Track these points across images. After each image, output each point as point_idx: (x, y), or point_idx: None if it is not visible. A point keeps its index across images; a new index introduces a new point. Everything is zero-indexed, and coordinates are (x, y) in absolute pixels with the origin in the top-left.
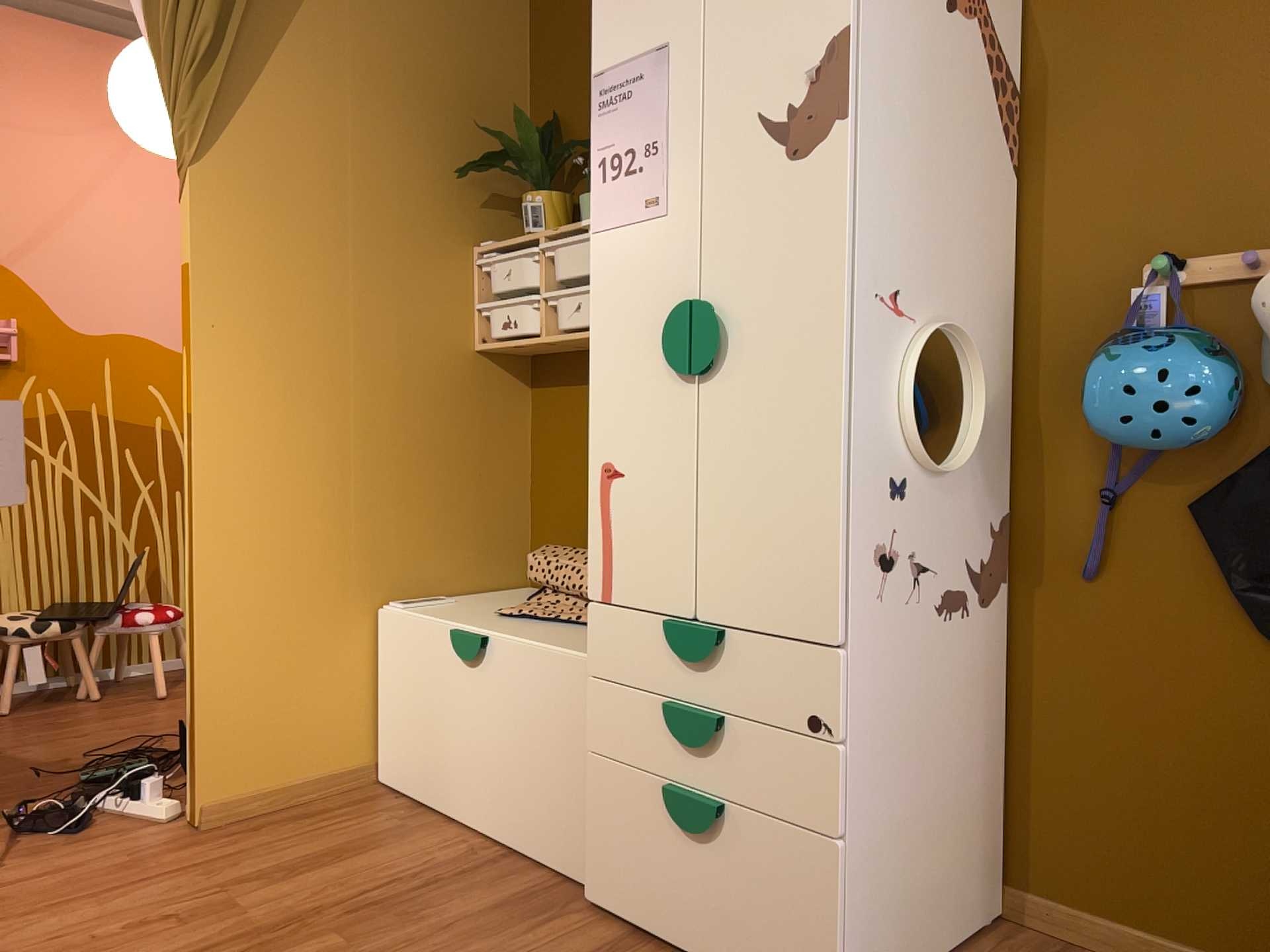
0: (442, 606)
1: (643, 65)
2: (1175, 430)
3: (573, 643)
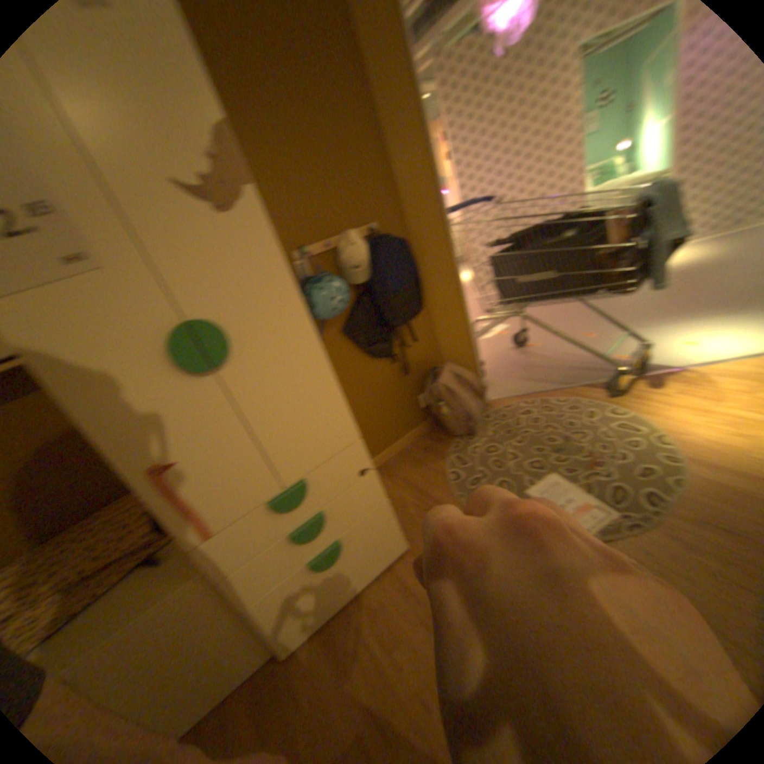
0: None
1: None
2: (345, 307)
3: (153, 593)
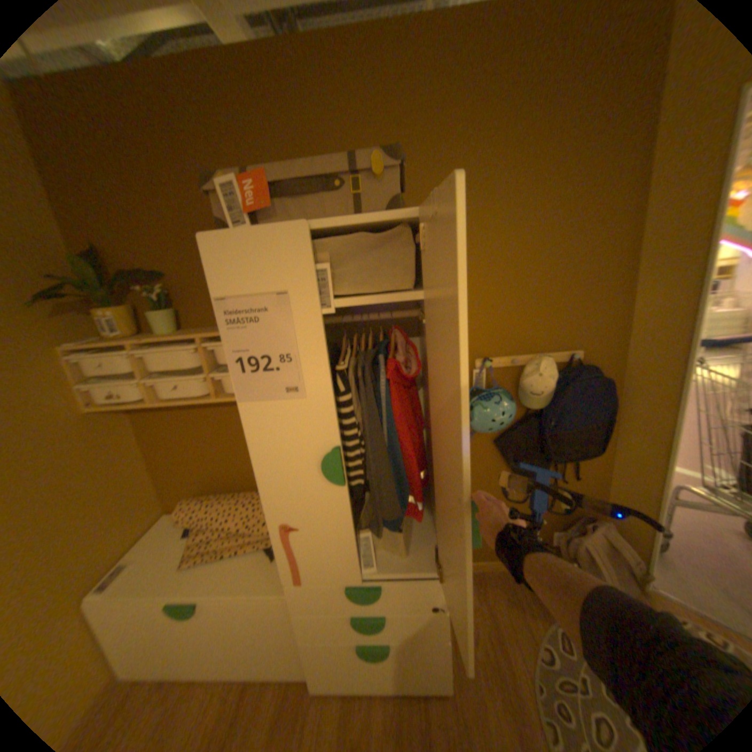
0: (130, 577)
1: (265, 301)
2: (502, 428)
3: (256, 585)
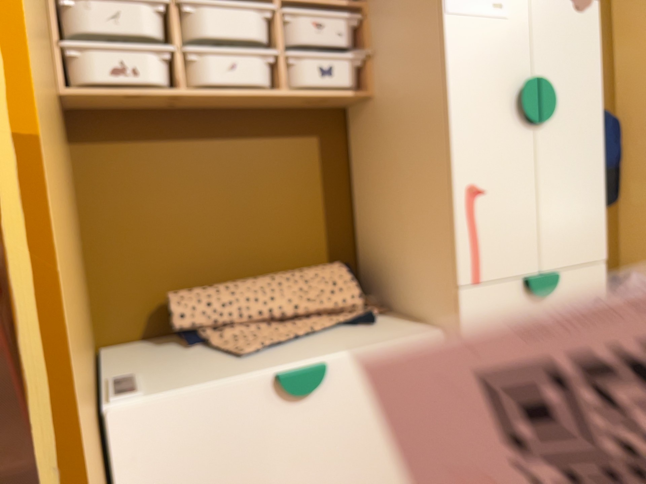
0: (160, 380)
1: None
2: None
3: (385, 336)
